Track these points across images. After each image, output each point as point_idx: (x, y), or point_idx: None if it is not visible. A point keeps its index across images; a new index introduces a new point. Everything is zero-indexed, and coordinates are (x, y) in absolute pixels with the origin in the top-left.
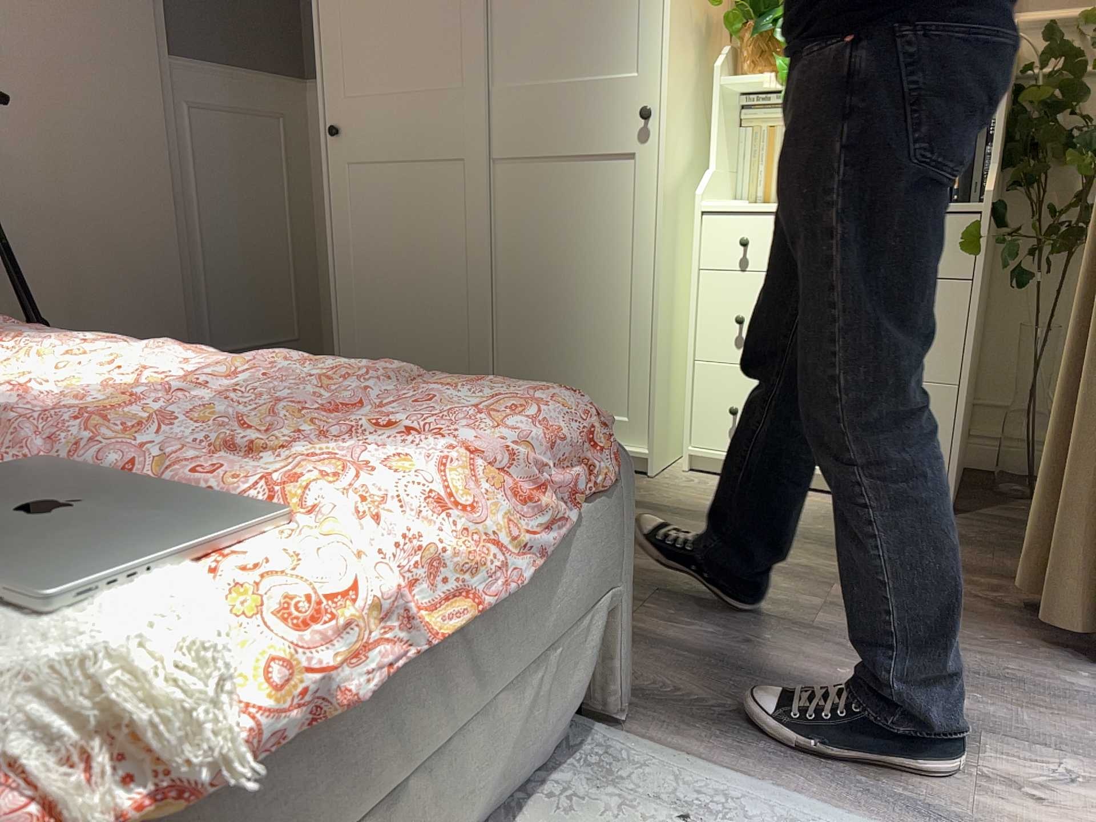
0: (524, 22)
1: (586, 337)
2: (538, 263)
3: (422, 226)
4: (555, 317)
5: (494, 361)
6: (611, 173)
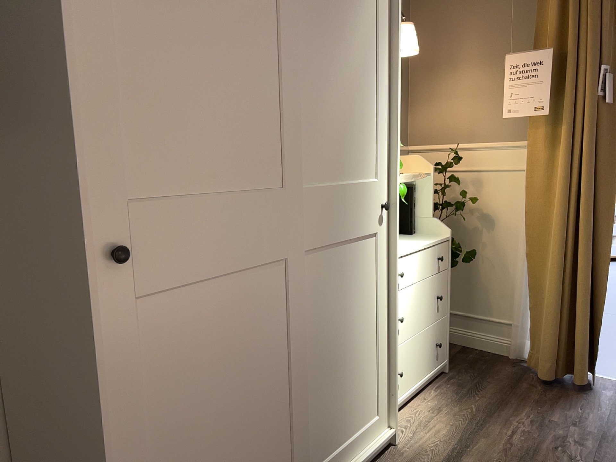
0: (318, 130)
1: (357, 374)
2: (330, 333)
3: (244, 342)
4: (341, 371)
5: (305, 441)
6: (367, 248)
